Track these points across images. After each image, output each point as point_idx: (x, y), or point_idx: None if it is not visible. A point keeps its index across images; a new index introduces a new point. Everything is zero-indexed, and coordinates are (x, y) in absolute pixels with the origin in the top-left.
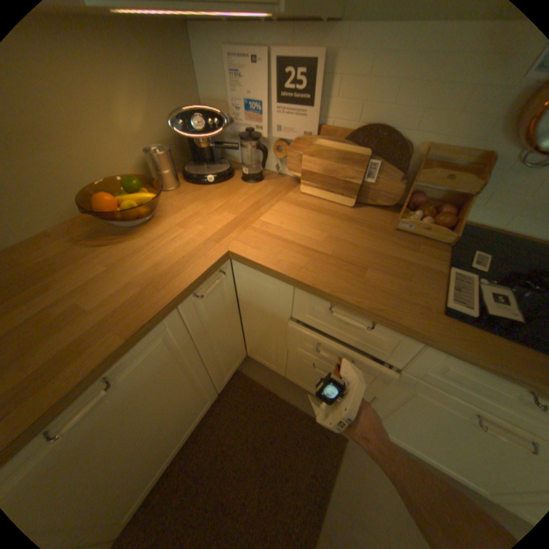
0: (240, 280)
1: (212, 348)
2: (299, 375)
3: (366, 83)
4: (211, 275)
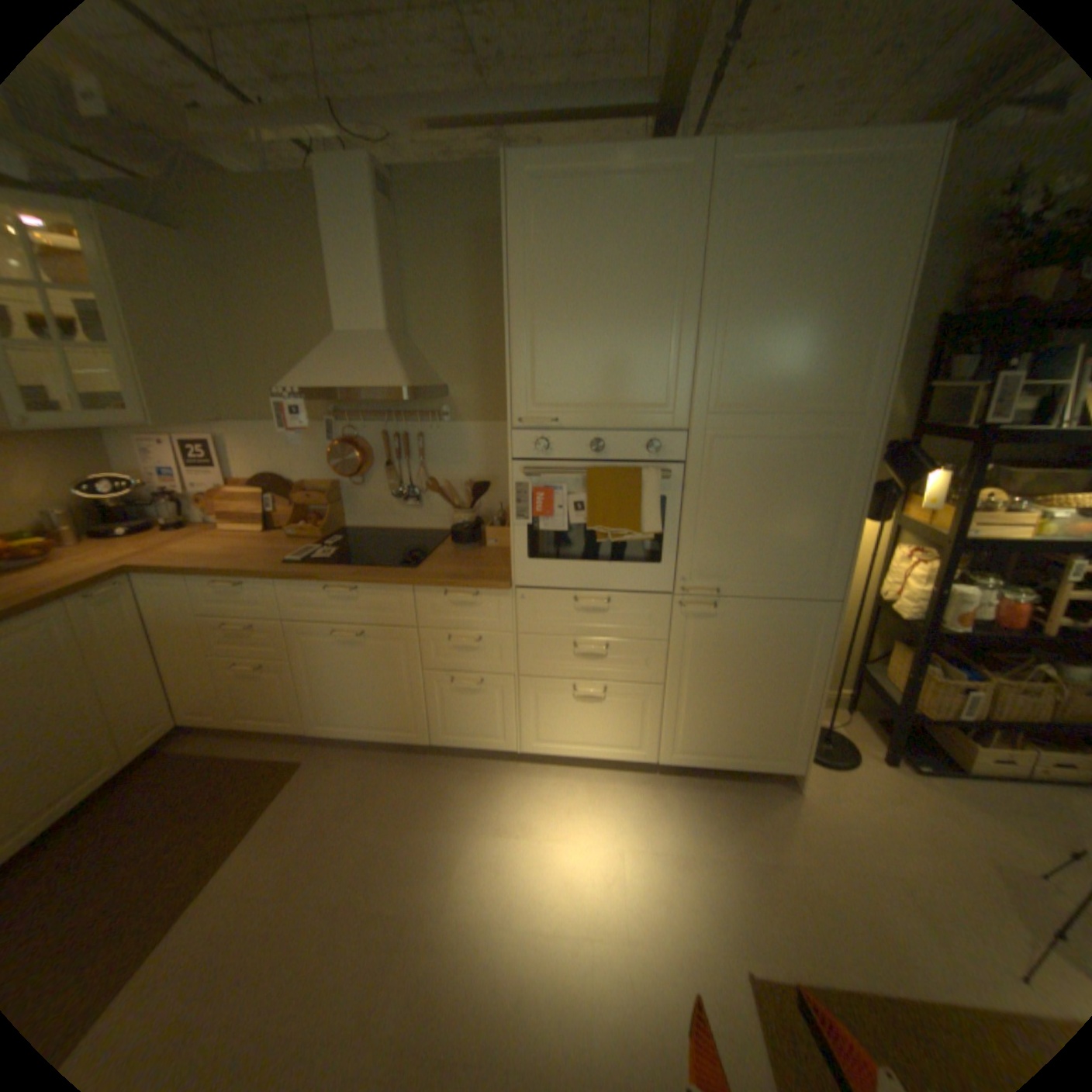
0: (140, 599)
1: (106, 675)
2: (233, 710)
3: (247, 452)
4: (102, 586)
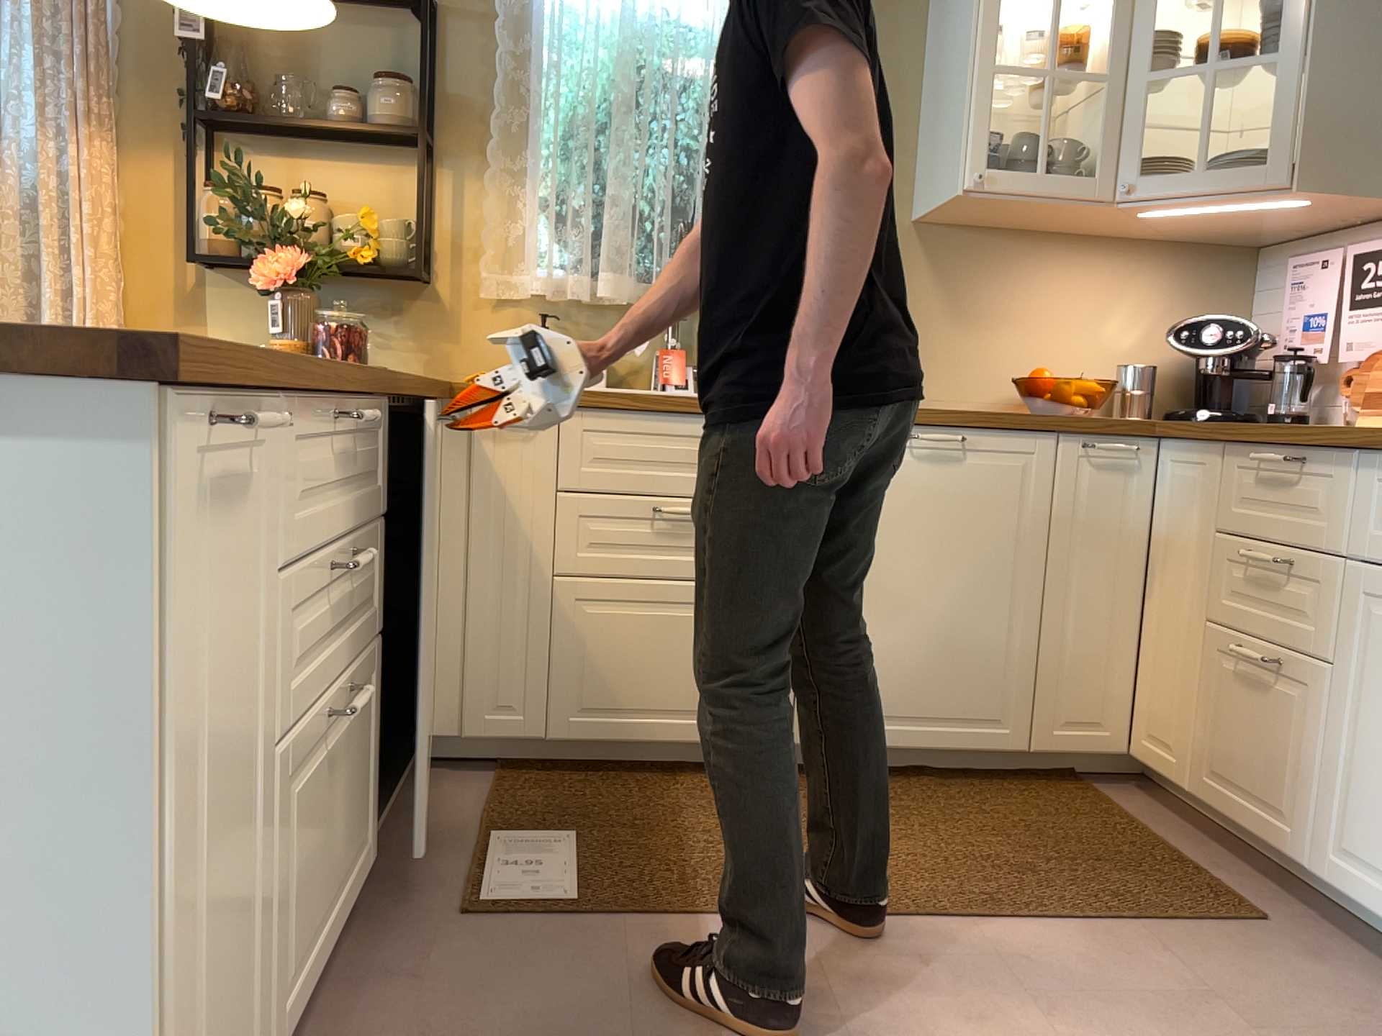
0: (1163, 487)
1: (1068, 583)
2: (1215, 750)
3: None
4: (1119, 440)
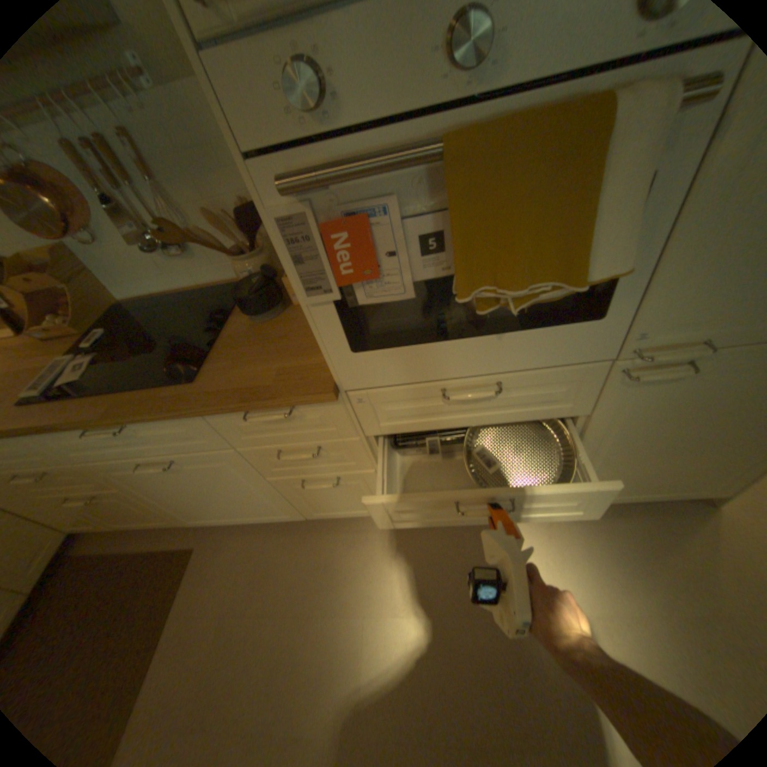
0: None
1: None
2: (103, 520)
3: None
4: None
